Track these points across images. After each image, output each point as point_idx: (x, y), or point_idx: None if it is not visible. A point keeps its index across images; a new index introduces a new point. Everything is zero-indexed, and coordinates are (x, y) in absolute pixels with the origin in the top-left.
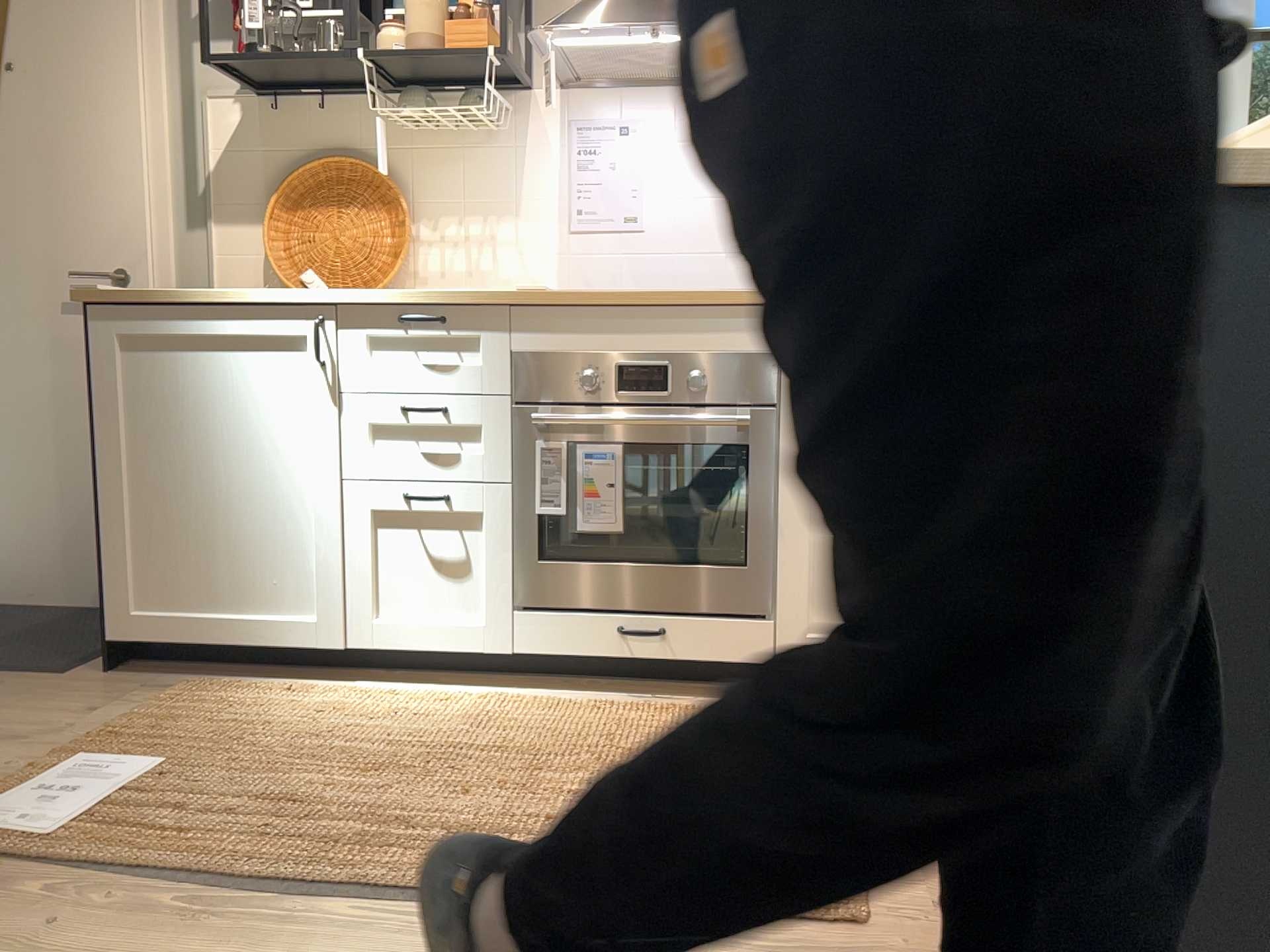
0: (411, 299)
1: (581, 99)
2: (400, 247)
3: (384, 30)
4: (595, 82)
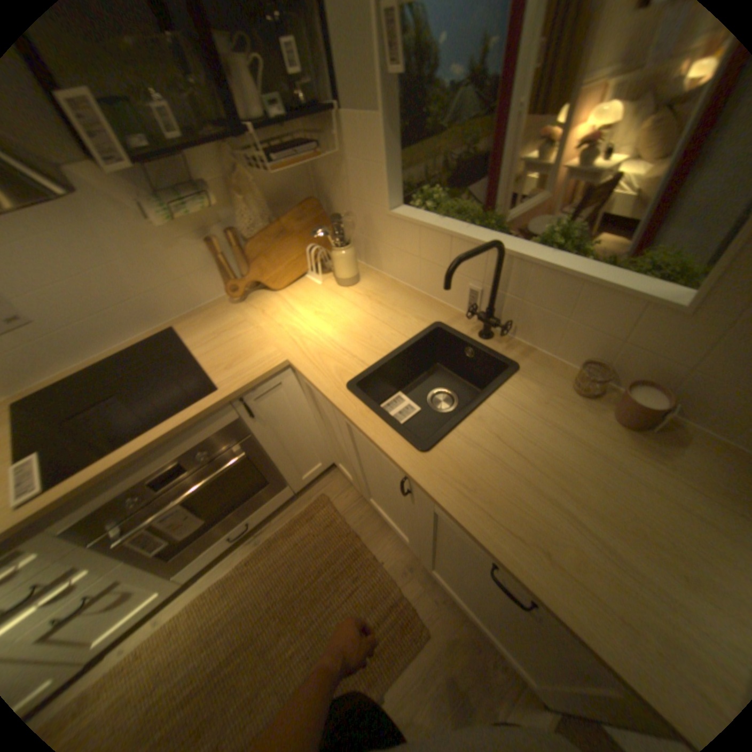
0: None
1: None
2: None
3: None
4: None
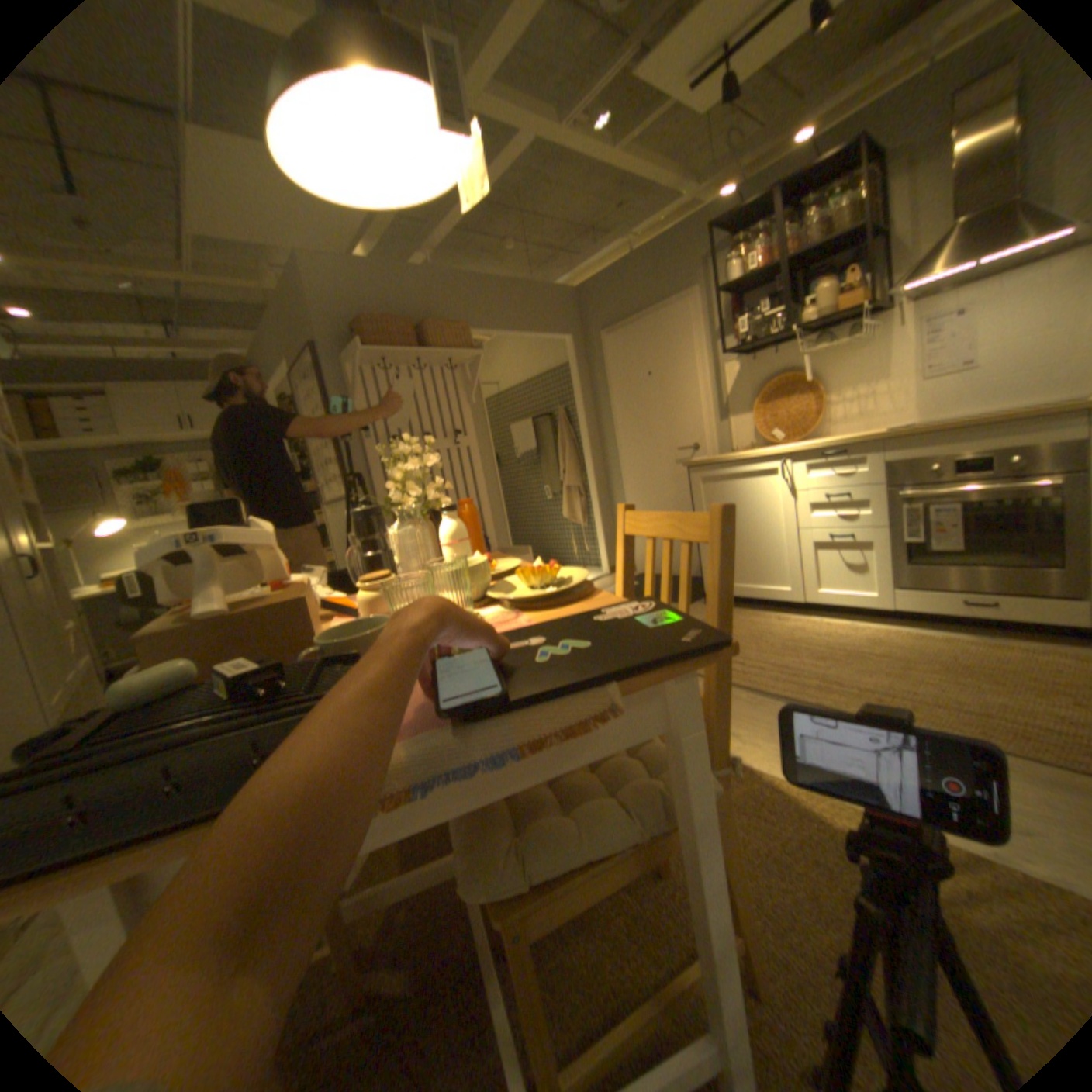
0: (826, 445)
1: (927, 303)
2: (819, 409)
3: (804, 305)
4: (937, 291)
